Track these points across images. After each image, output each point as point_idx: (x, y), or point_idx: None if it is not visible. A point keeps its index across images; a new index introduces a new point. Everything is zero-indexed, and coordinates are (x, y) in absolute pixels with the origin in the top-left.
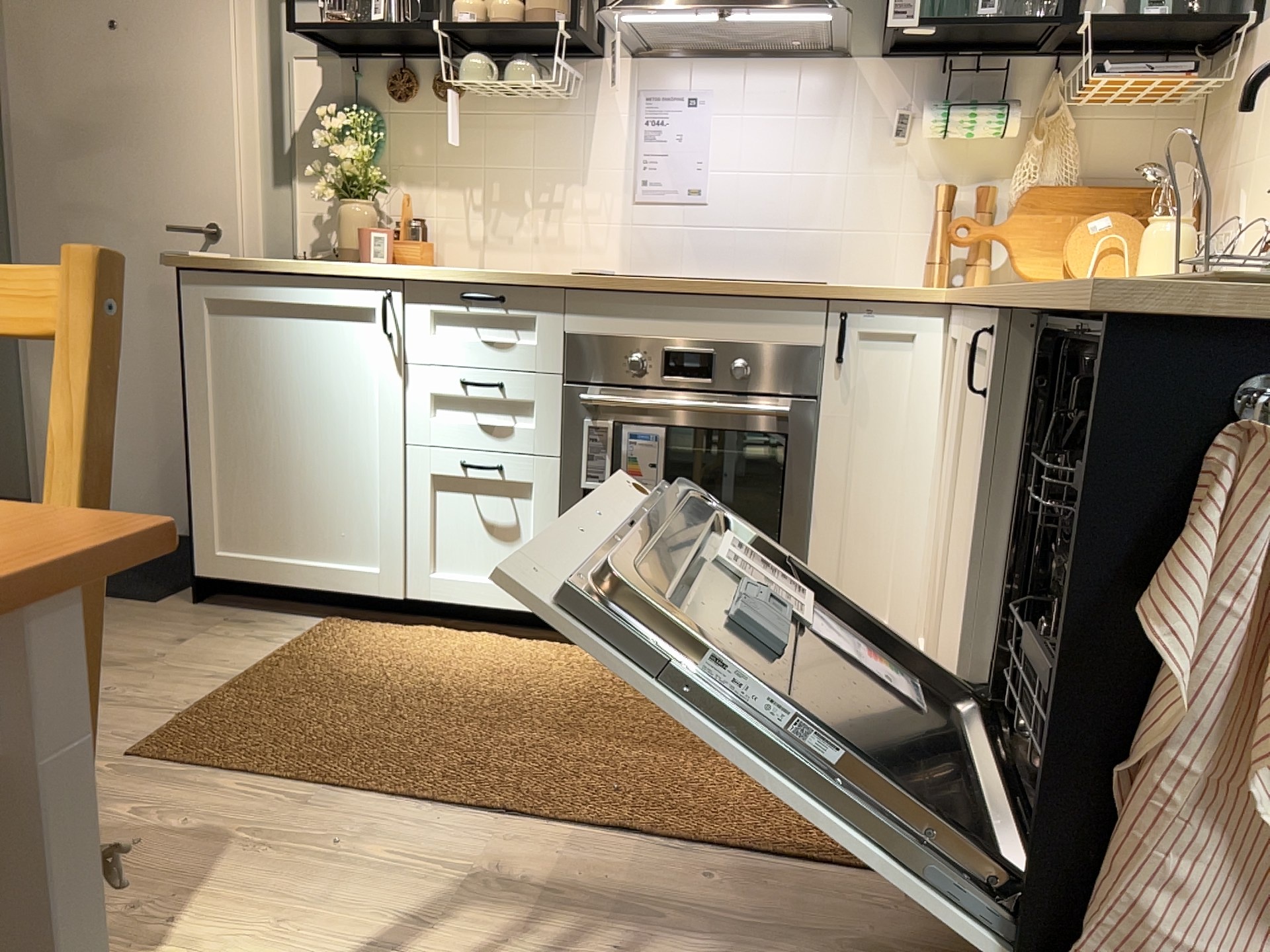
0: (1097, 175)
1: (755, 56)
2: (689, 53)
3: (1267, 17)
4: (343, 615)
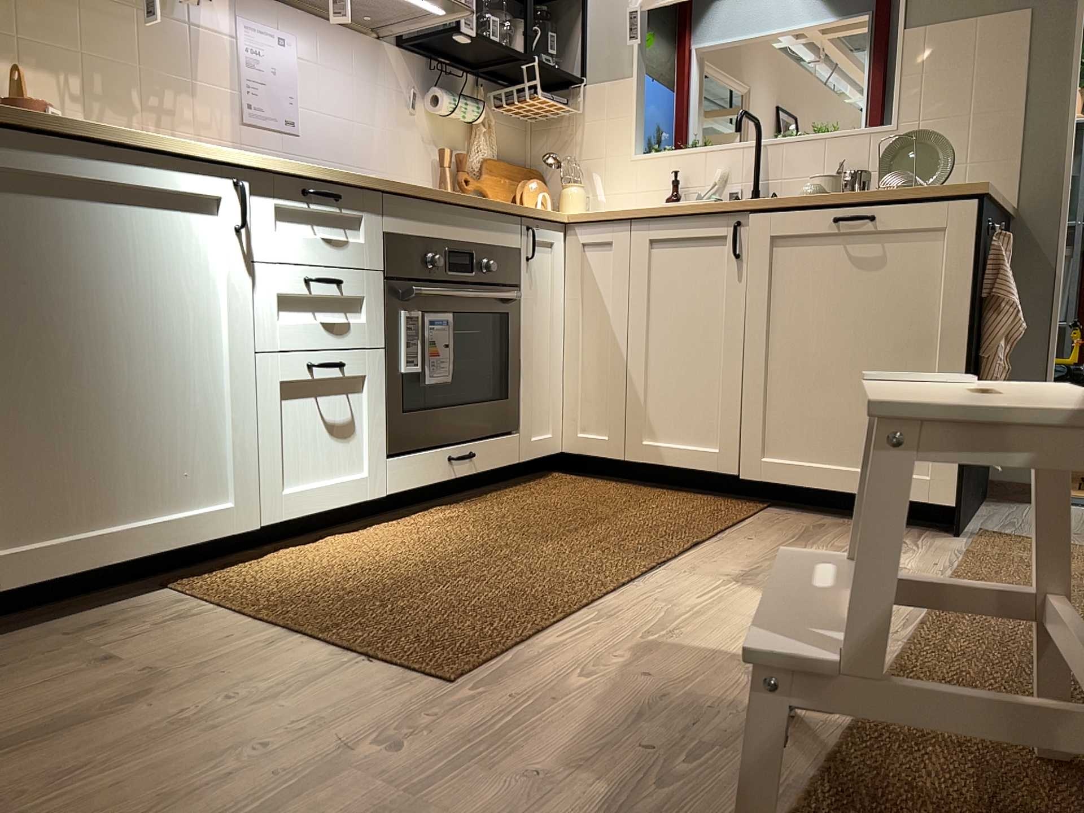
0: (498, 156)
1: (316, 21)
2: (279, 2)
3: (590, 83)
4: (164, 581)
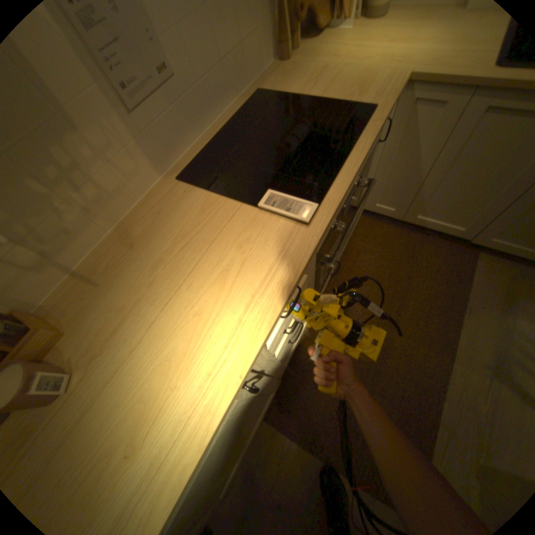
0: None
1: None
2: None
3: None
4: None
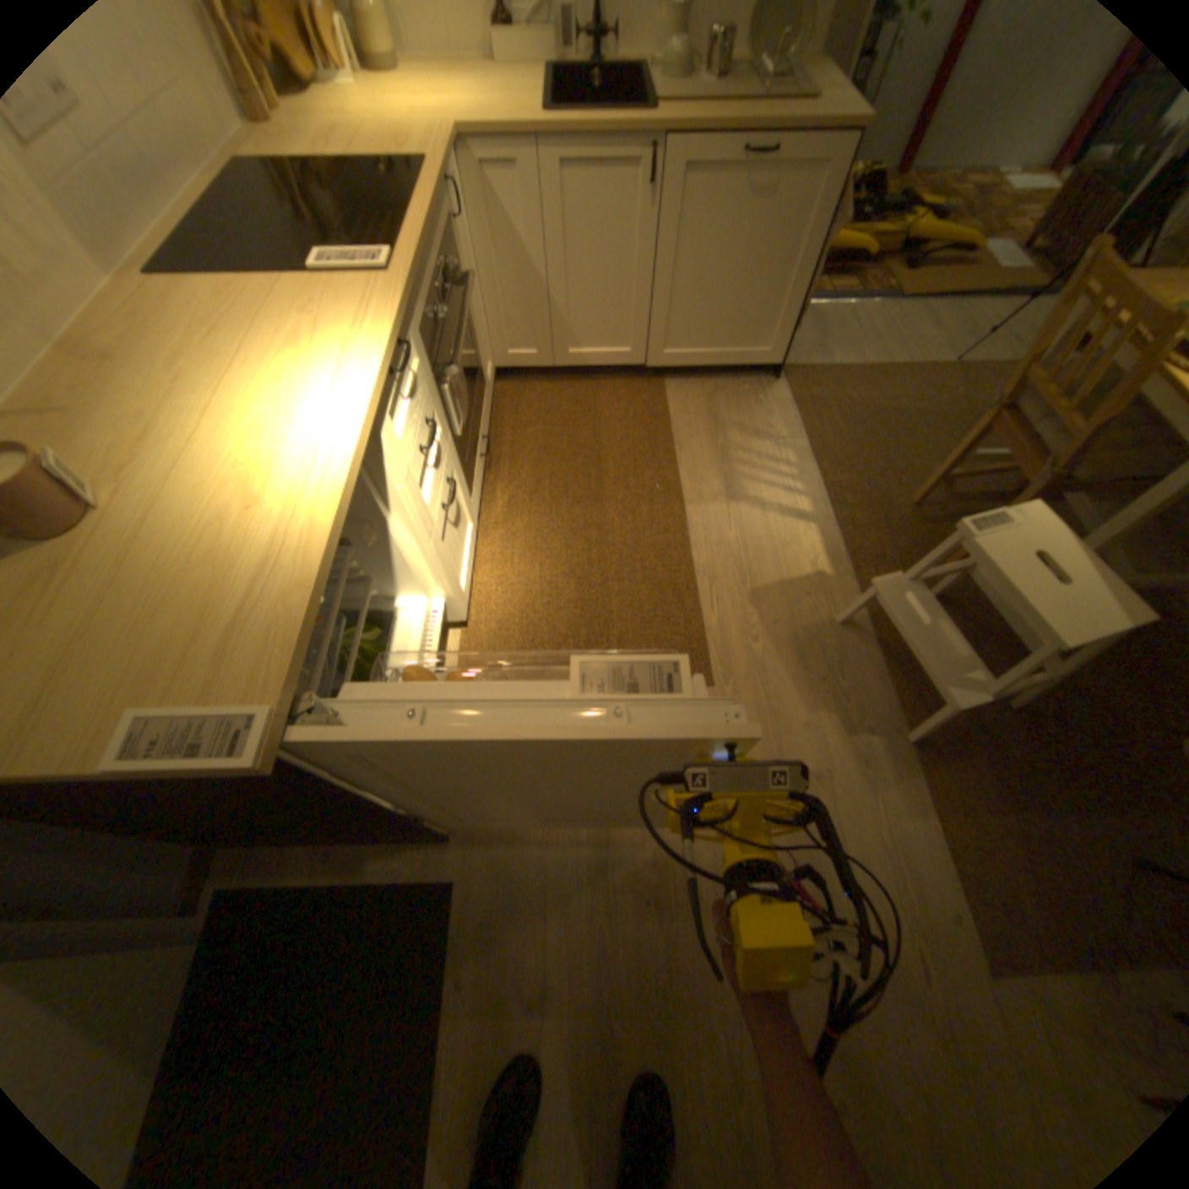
0: None
1: None
2: None
3: None
4: None
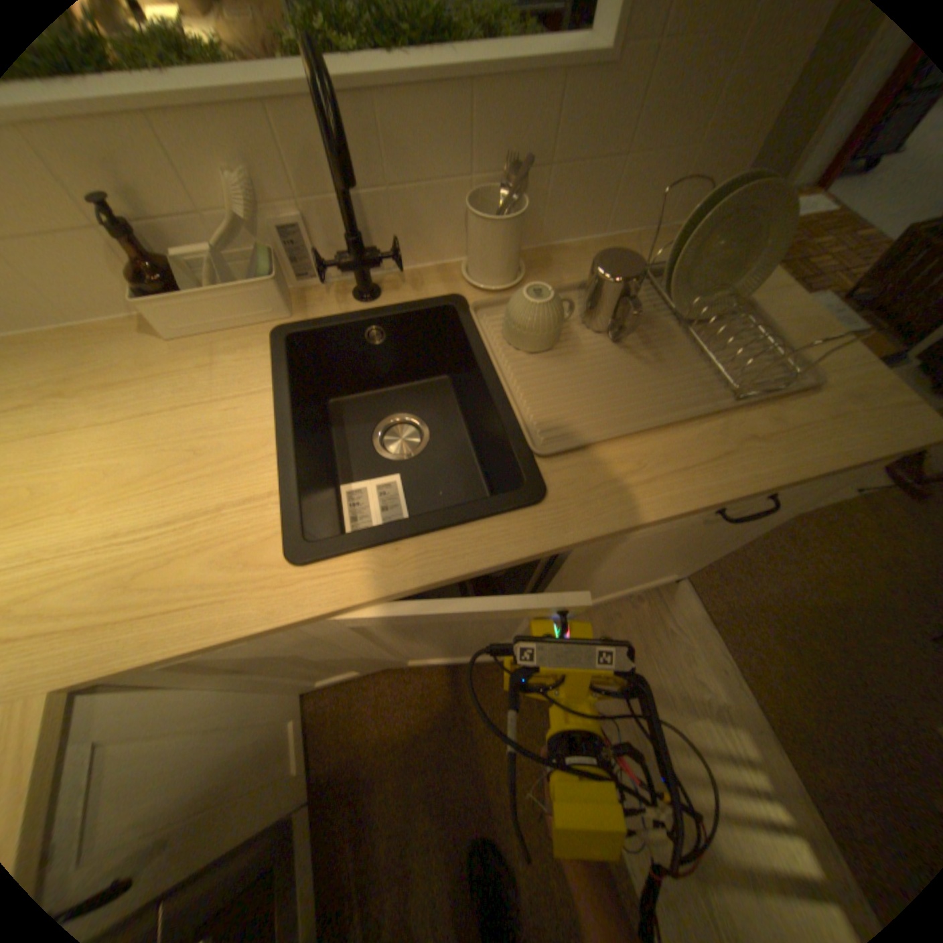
0: None
1: None
2: None
3: None
4: None
